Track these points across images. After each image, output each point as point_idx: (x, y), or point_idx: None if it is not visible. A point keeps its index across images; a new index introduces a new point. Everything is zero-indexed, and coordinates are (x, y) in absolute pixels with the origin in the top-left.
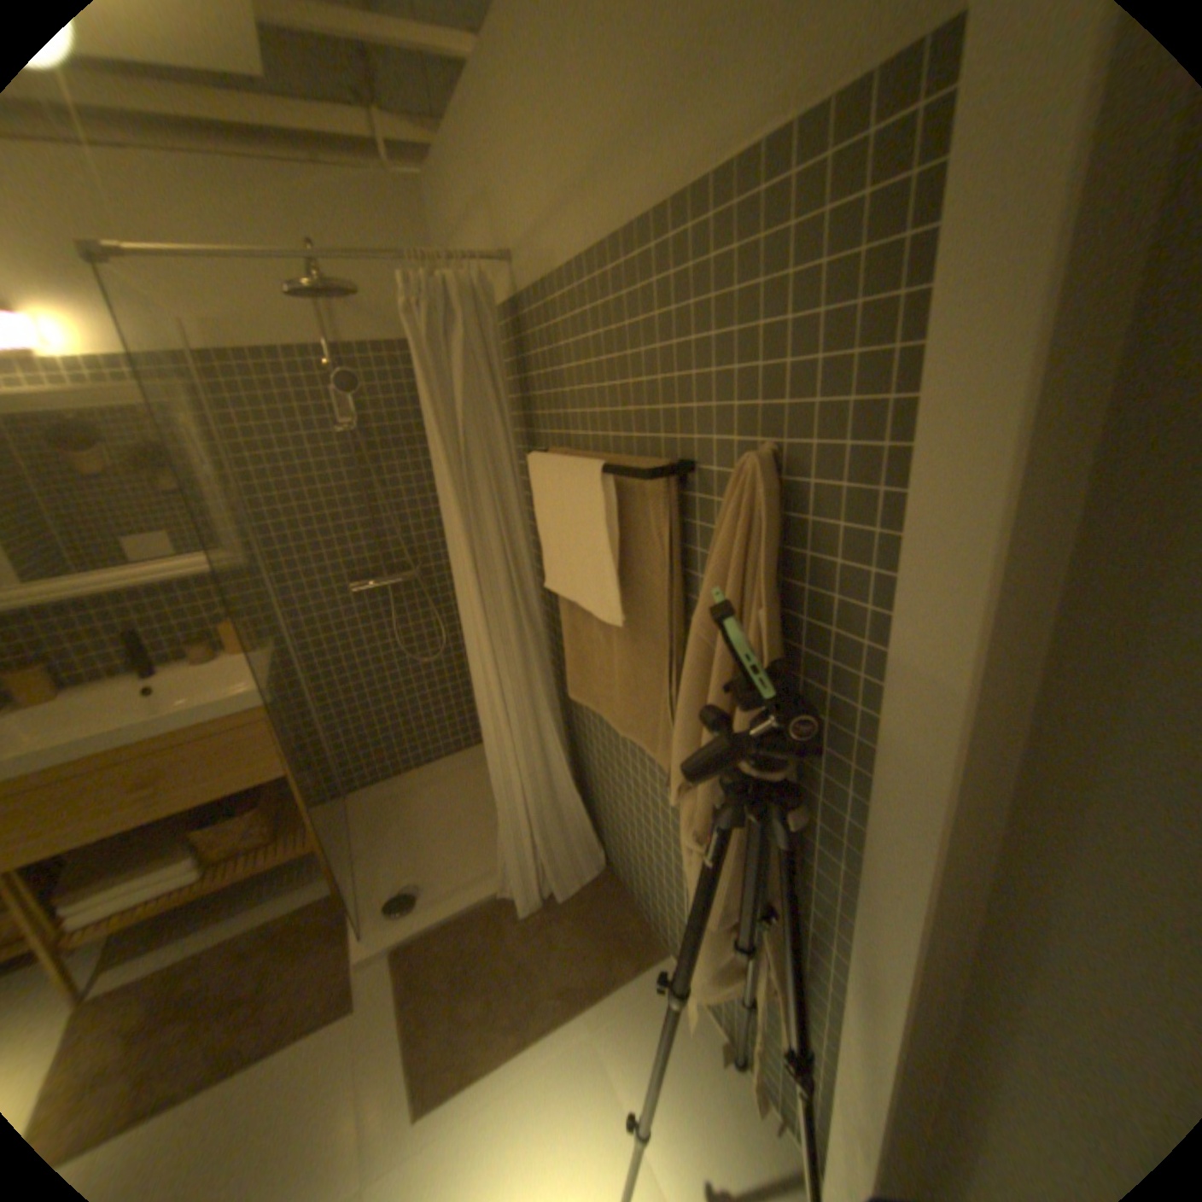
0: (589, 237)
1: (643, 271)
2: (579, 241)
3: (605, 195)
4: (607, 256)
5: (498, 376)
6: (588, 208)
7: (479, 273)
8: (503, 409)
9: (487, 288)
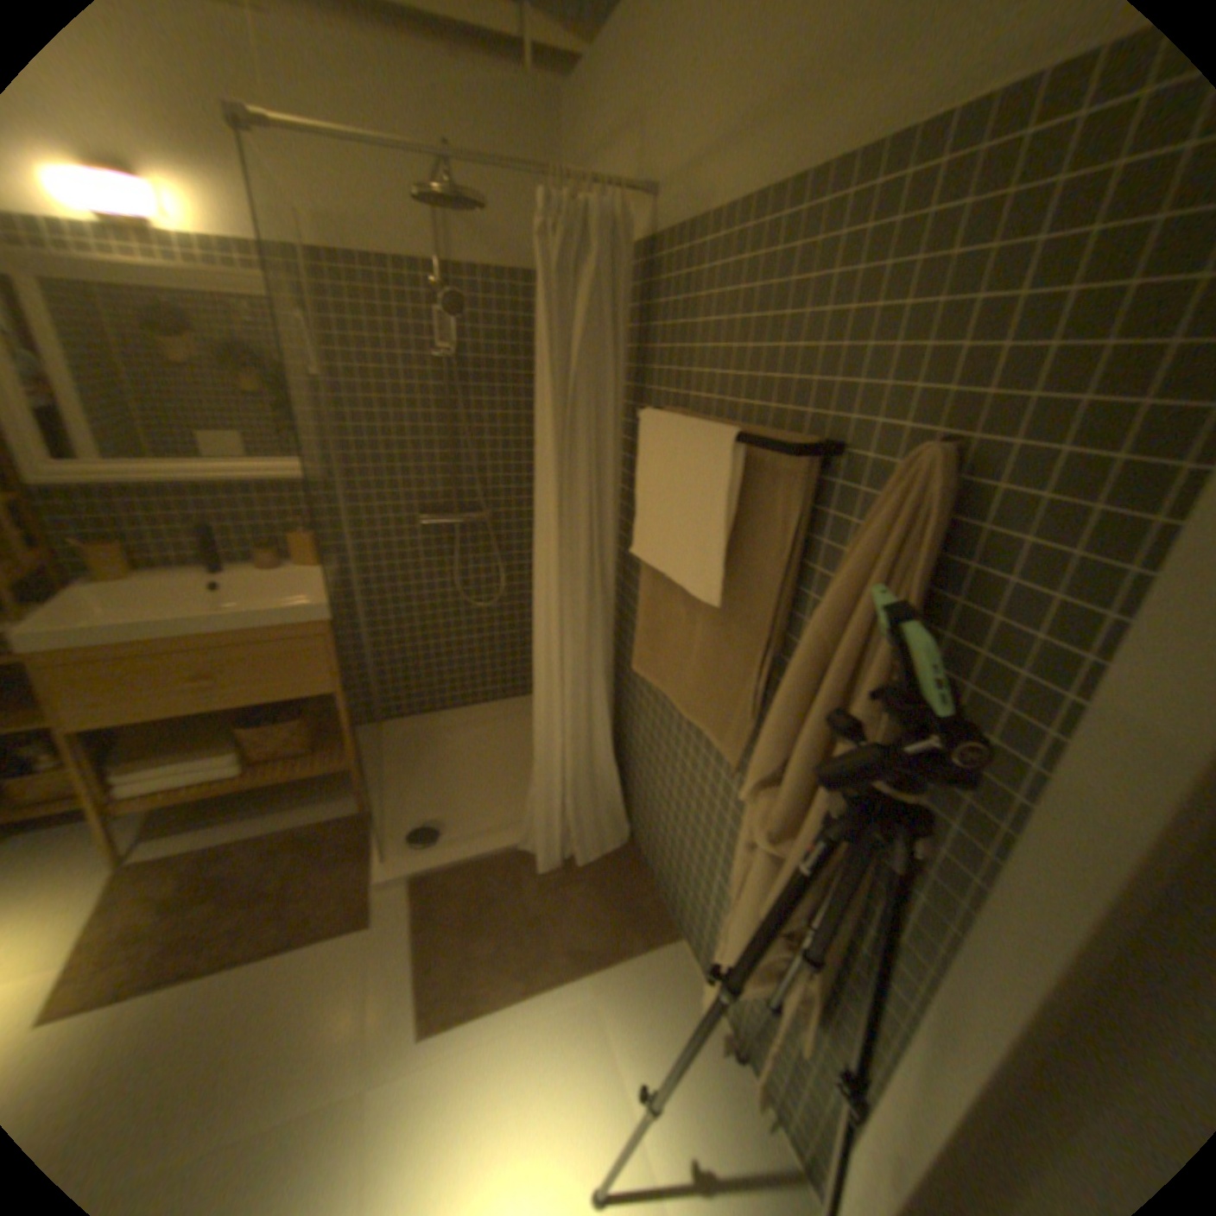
0: (767, 175)
1: (833, 221)
2: (753, 179)
3: (801, 126)
4: (788, 199)
5: (614, 322)
6: (774, 141)
7: (614, 206)
8: (612, 358)
9: (621, 223)
